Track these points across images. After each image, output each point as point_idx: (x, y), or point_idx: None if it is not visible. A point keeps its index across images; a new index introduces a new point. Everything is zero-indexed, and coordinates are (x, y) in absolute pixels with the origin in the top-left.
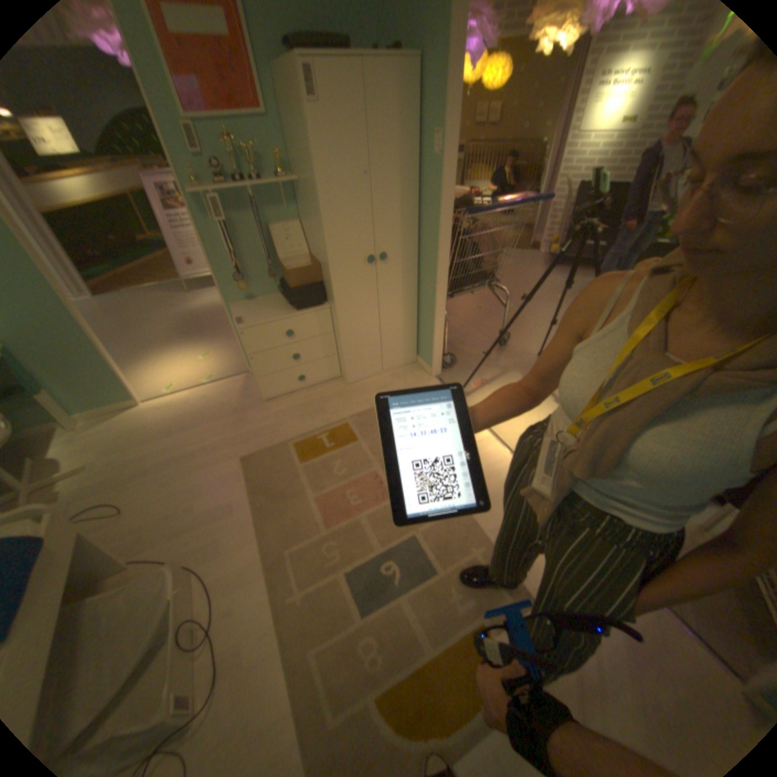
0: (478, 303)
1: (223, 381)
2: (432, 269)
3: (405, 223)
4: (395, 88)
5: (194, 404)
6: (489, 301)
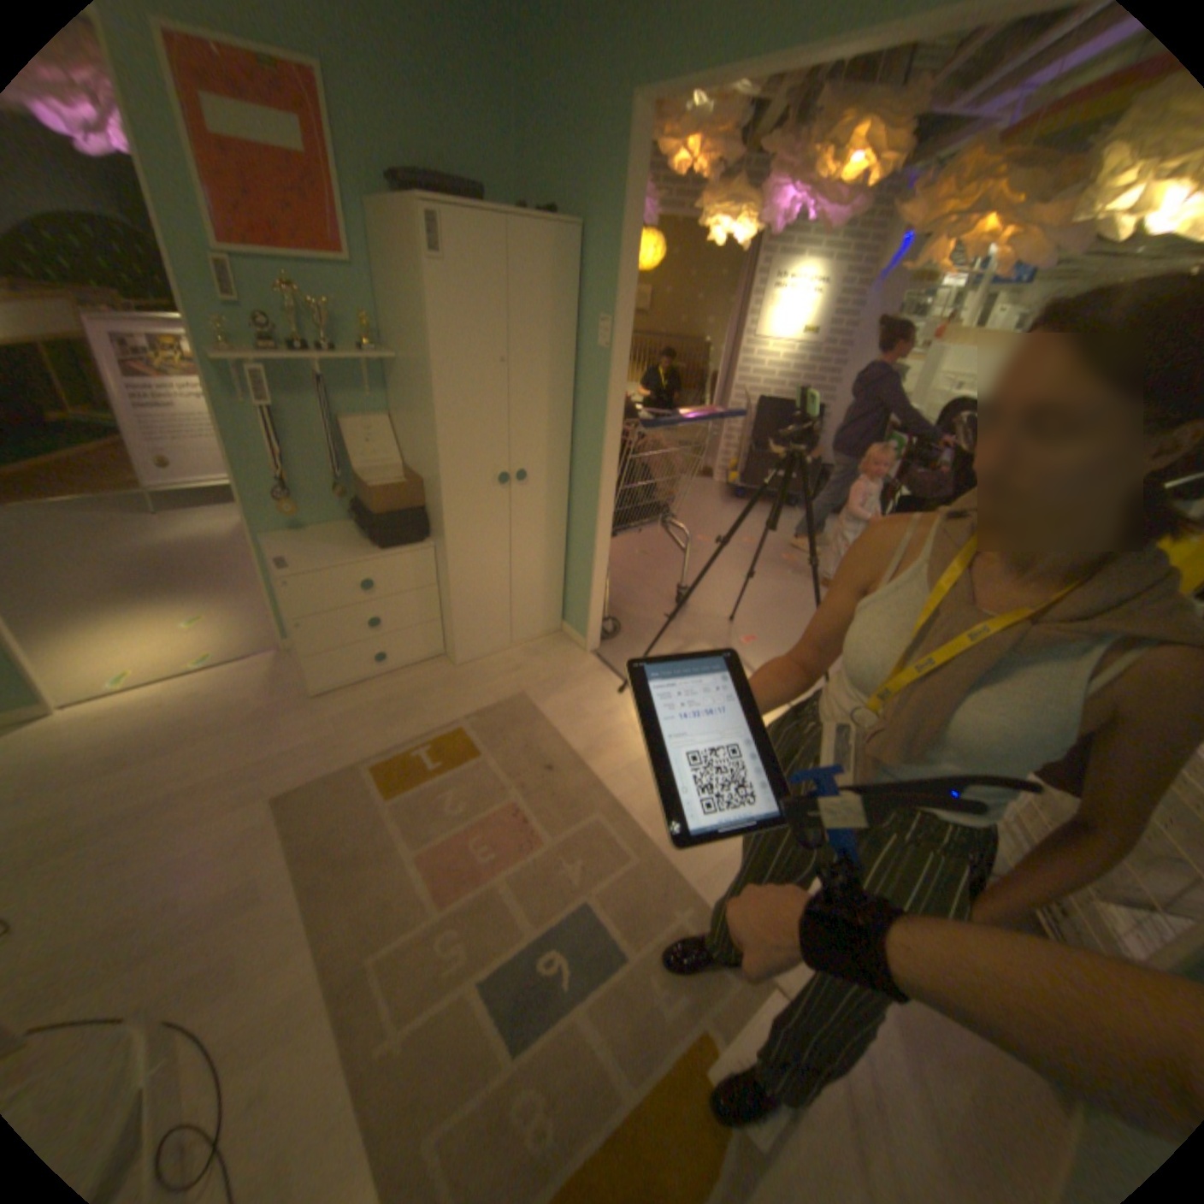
0: (641, 546)
1: (229, 664)
2: (592, 496)
3: (554, 431)
4: (548, 259)
5: (173, 707)
6: (655, 544)
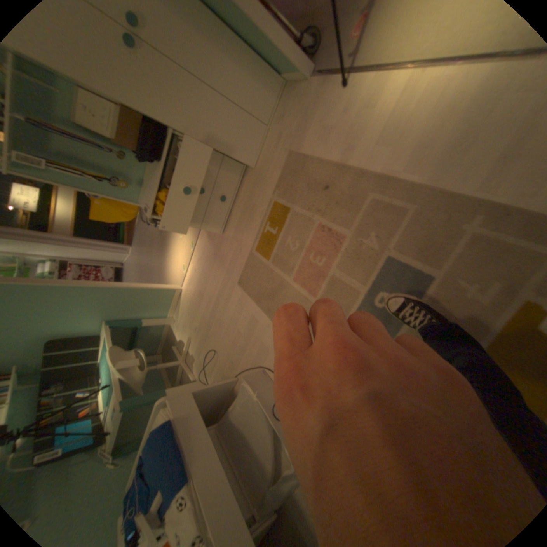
0: None
1: (196, 239)
2: None
3: None
4: None
5: (196, 266)
6: None
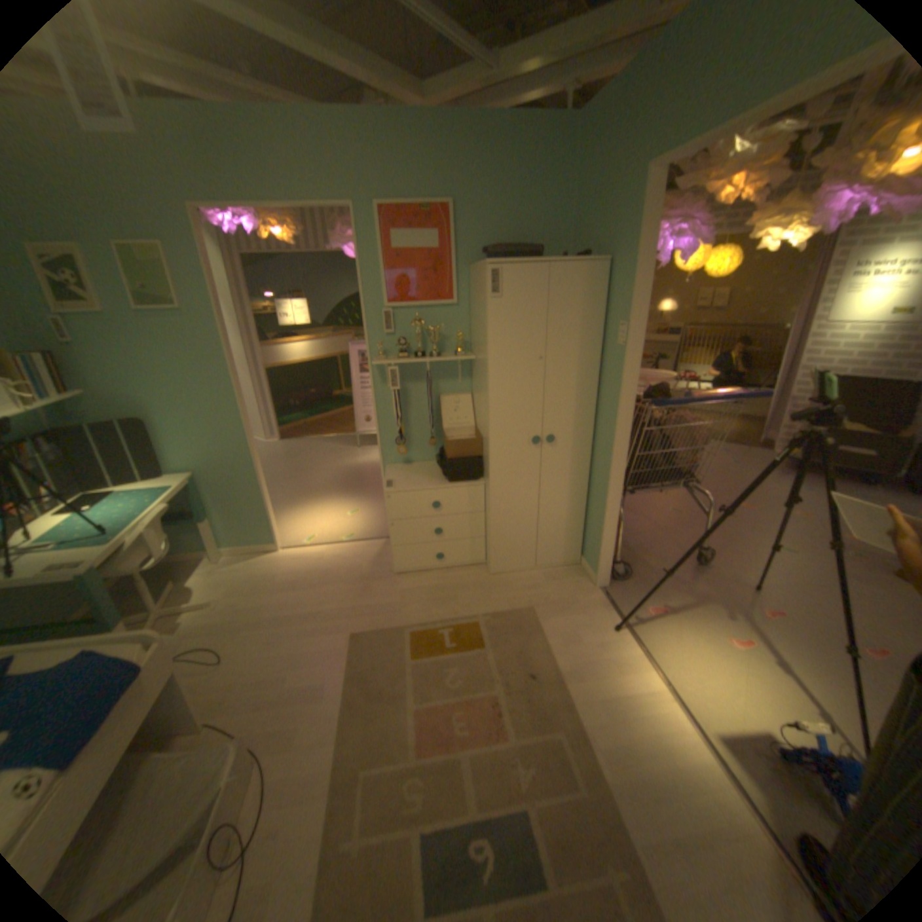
0: (678, 504)
1: (362, 541)
2: (608, 458)
3: (580, 406)
4: (581, 286)
5: (327, 561)
6: (692, 504)
